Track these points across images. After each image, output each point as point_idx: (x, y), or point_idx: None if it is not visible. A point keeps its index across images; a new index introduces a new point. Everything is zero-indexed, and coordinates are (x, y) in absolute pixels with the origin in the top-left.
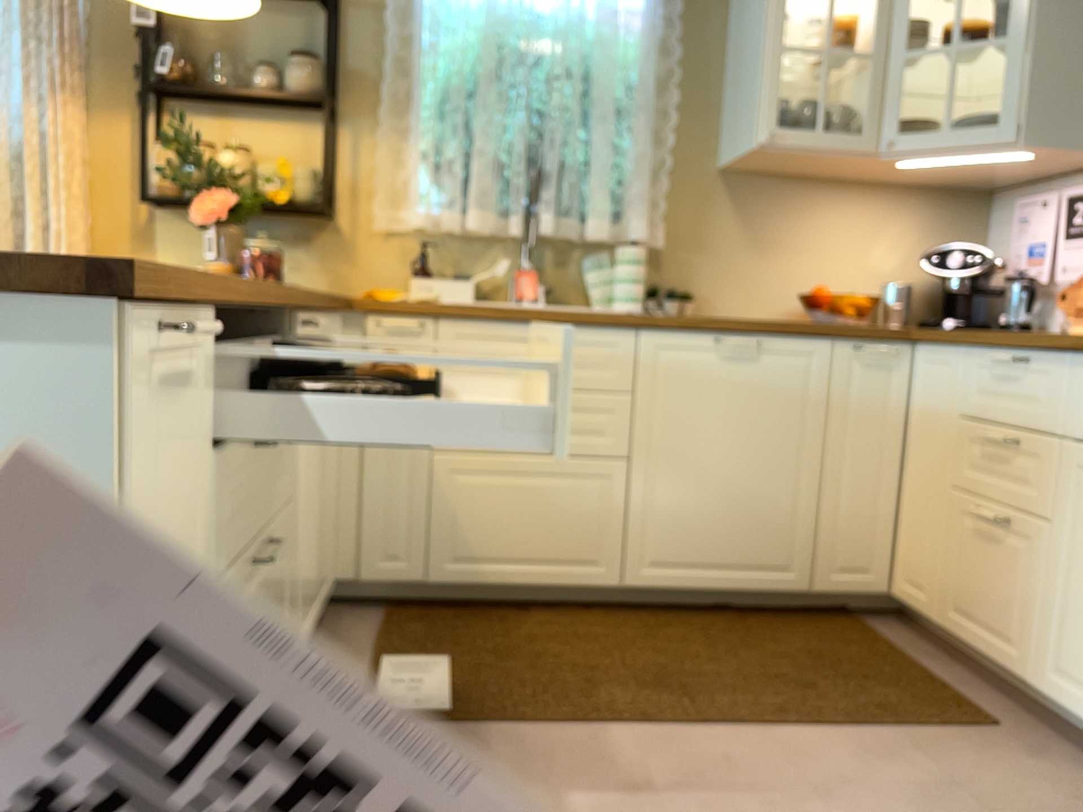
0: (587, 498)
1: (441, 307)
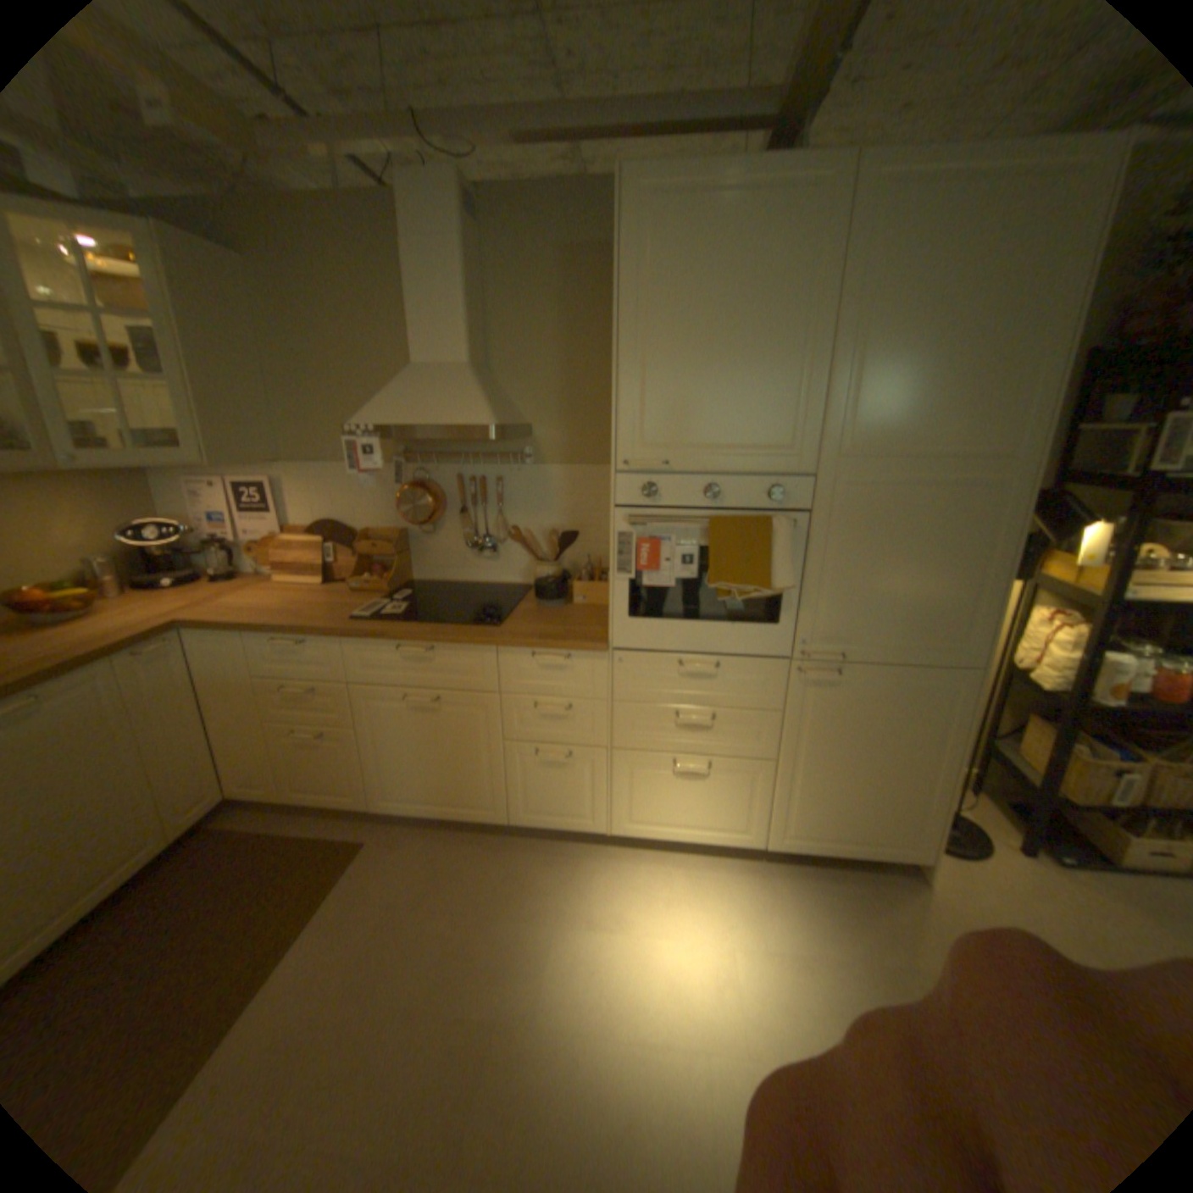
0: None
1: None
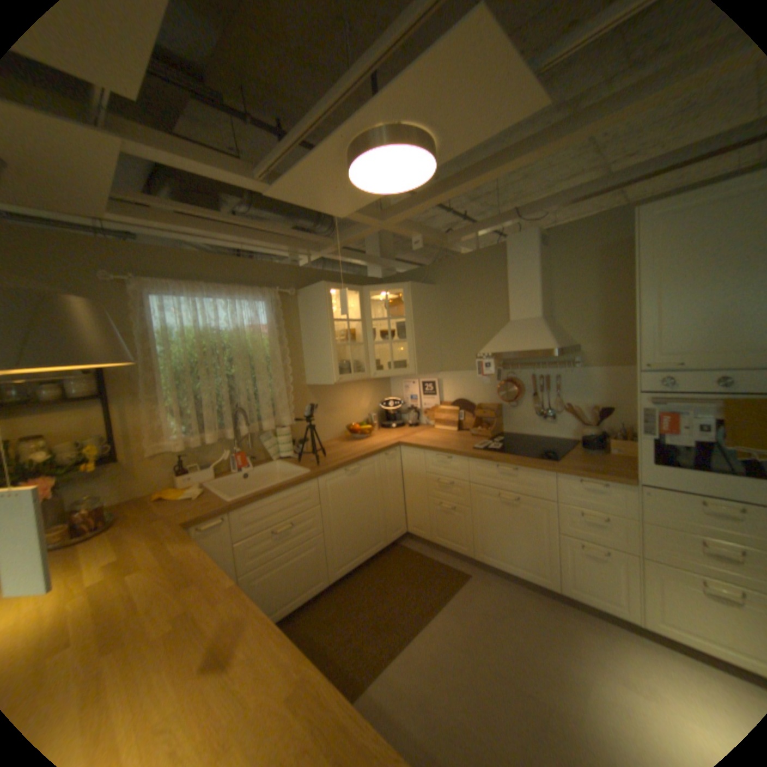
0: (310, 559)
1: (230, 509)
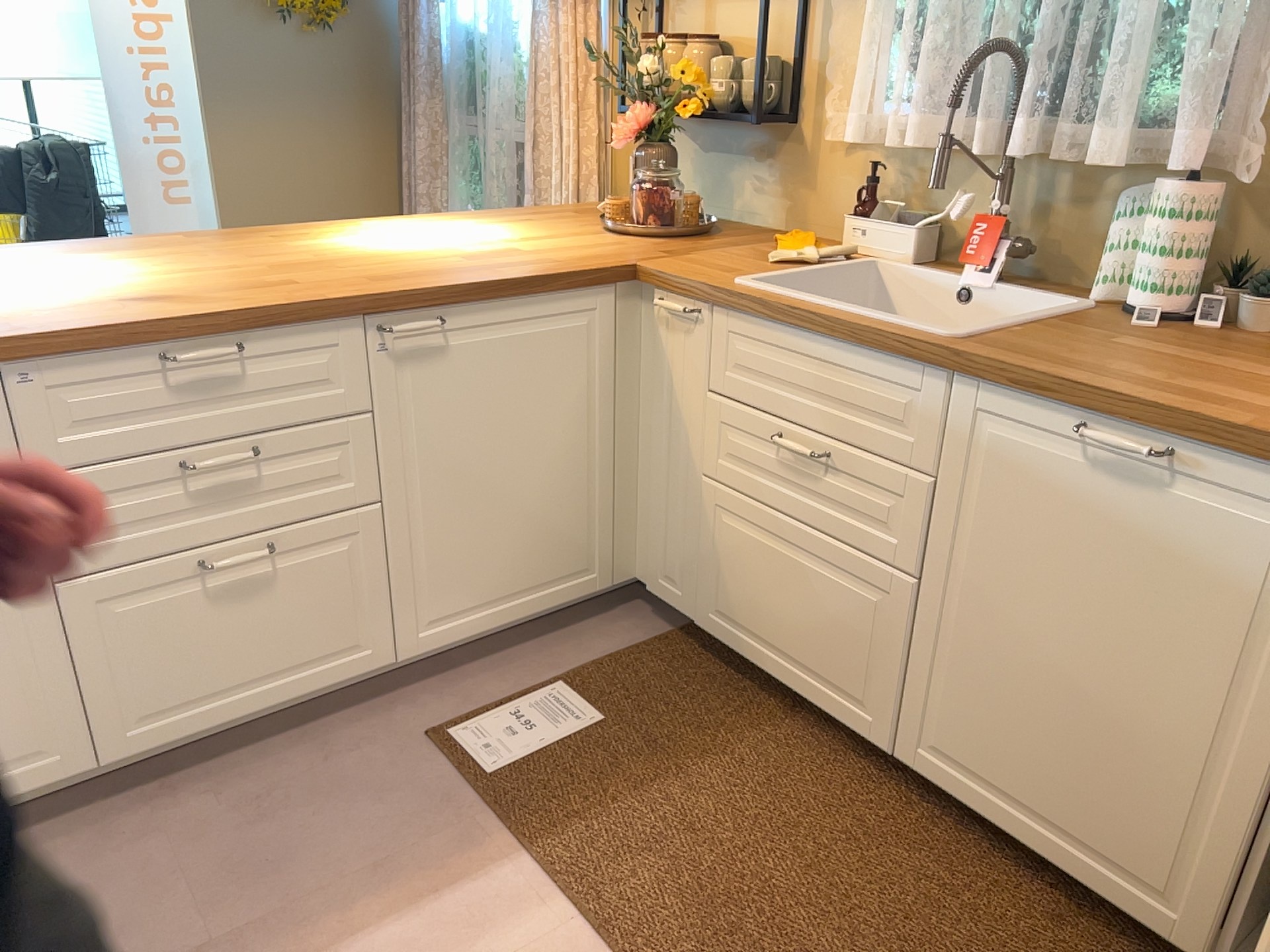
0: (857, 608)
1: (712, 290)
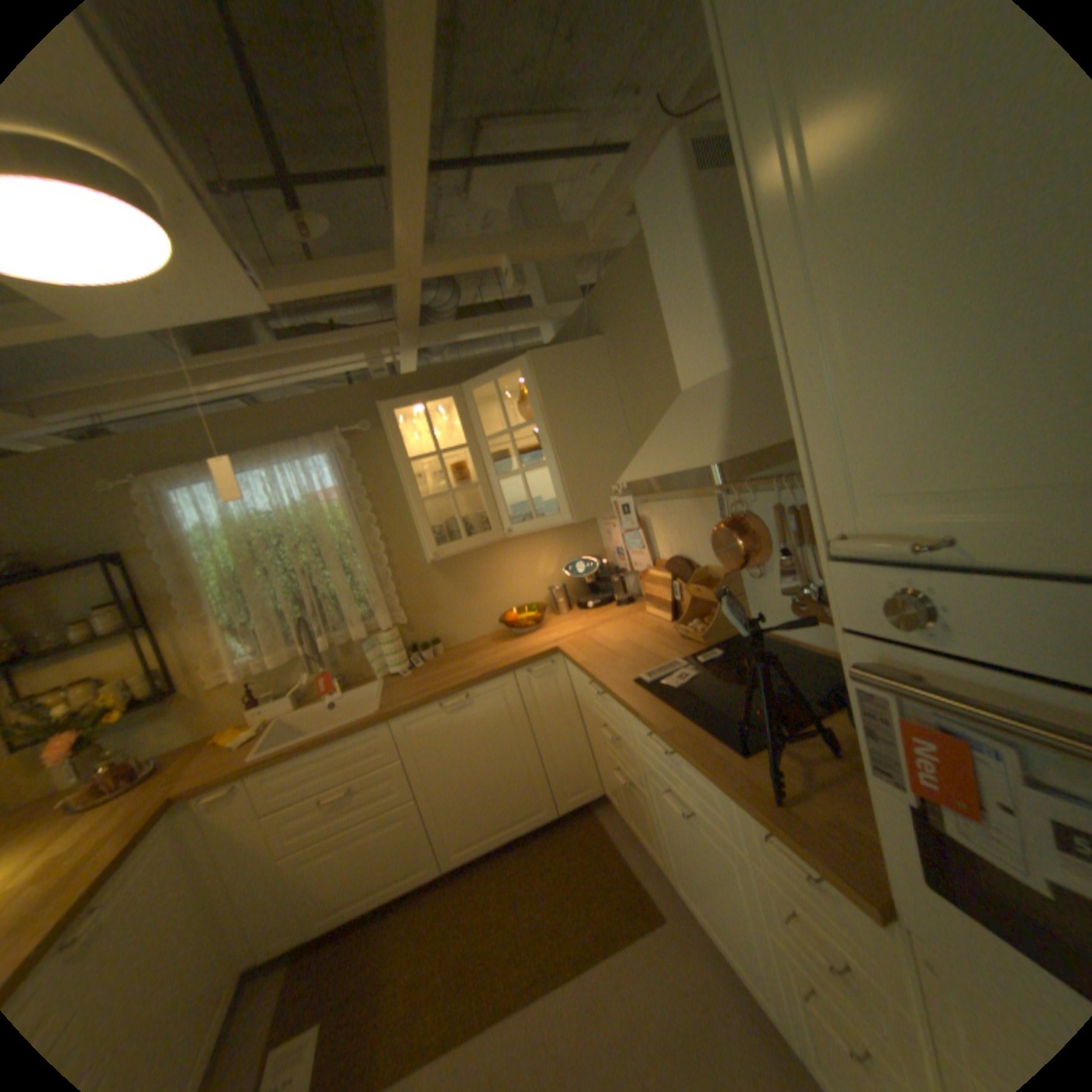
0: (395, 835)
1: (241, 772)
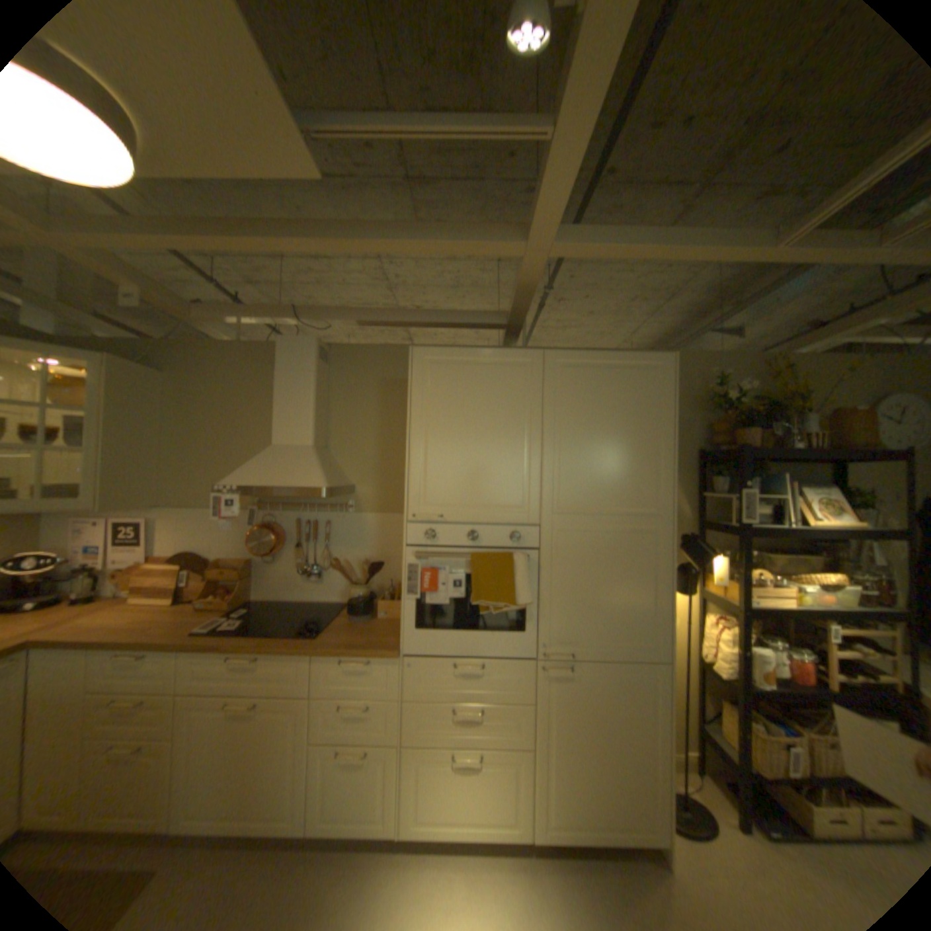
0: None
1: None
